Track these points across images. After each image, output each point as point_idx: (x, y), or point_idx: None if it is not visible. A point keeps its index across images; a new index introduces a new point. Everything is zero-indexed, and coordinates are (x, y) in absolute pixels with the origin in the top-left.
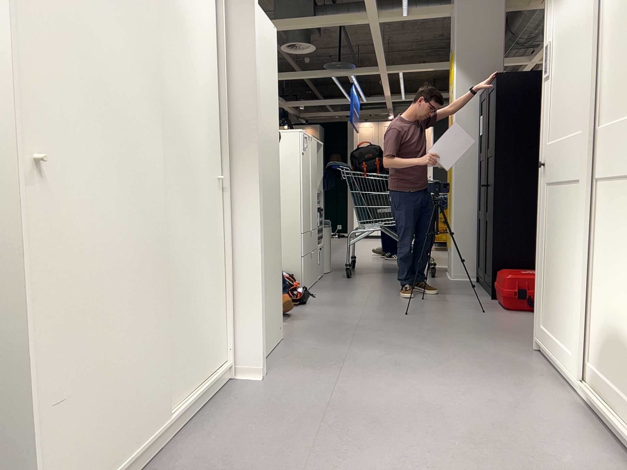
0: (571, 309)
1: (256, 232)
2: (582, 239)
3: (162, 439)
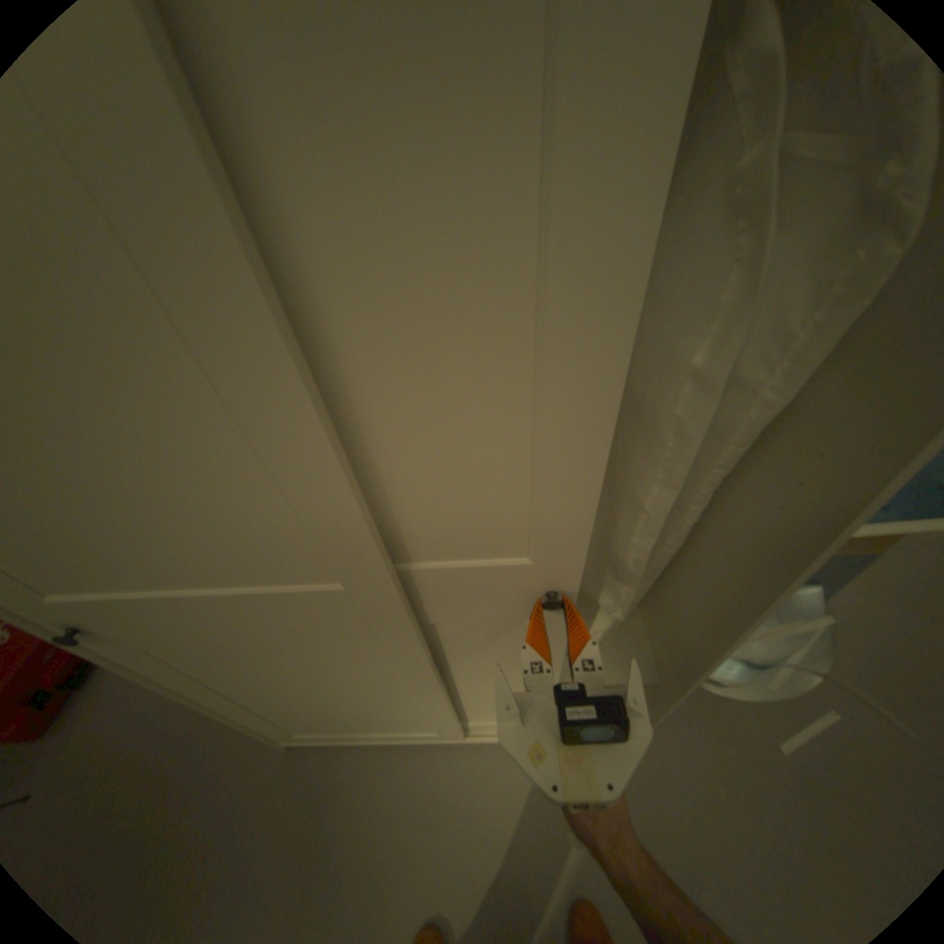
0: (431, 720)
1: None
2: (435, 679)
3: None
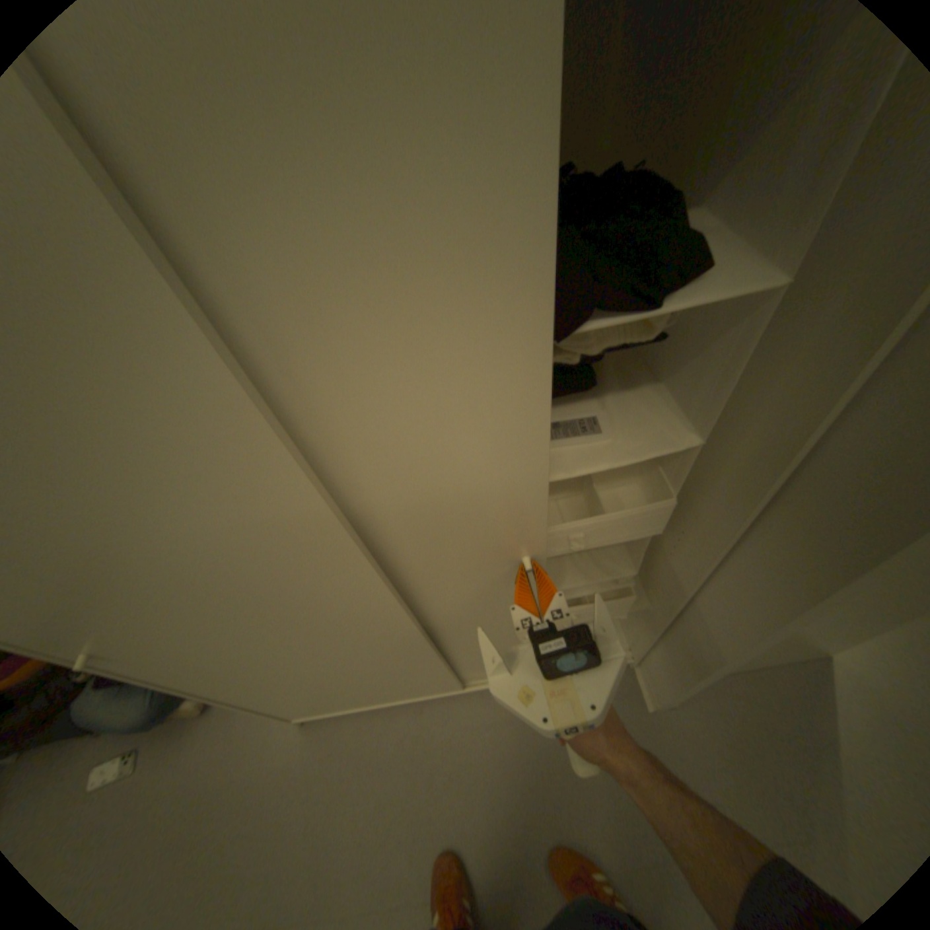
0: None
1: (788, 615)
2: None
3: (447, 695)
